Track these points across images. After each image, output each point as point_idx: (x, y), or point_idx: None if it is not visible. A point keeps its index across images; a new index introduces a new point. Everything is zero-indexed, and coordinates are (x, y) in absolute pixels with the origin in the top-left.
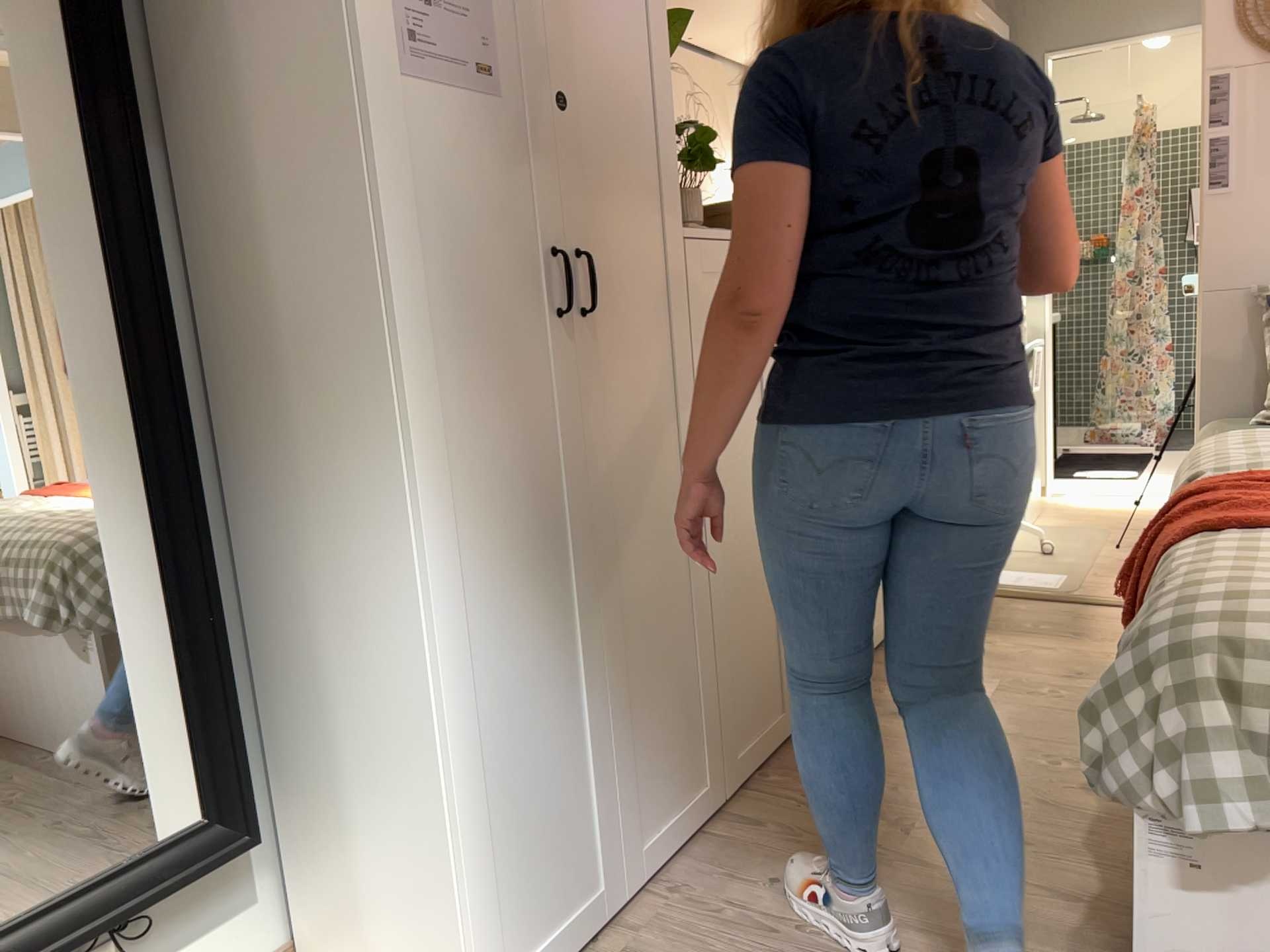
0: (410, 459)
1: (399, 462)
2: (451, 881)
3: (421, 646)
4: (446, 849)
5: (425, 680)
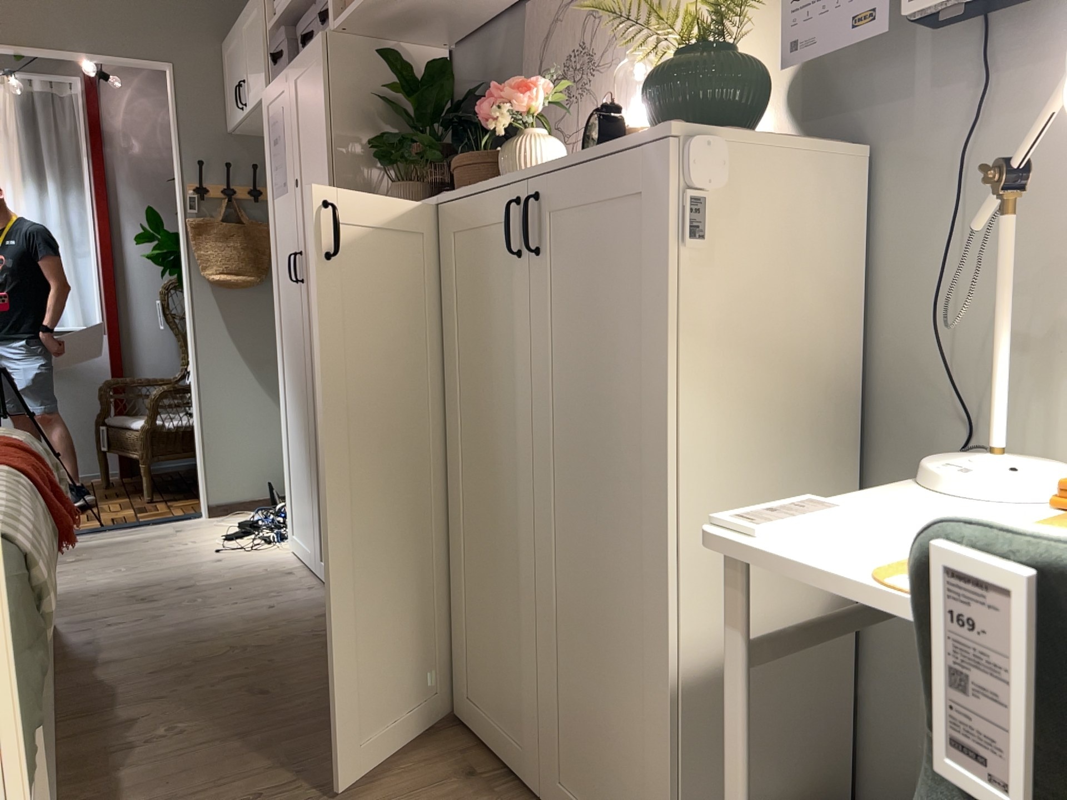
0: (276, 331)
1: (275, 331)
2: (284, 479)
3: (279, 394)
4: (283, 467)
5: (279, 406)
